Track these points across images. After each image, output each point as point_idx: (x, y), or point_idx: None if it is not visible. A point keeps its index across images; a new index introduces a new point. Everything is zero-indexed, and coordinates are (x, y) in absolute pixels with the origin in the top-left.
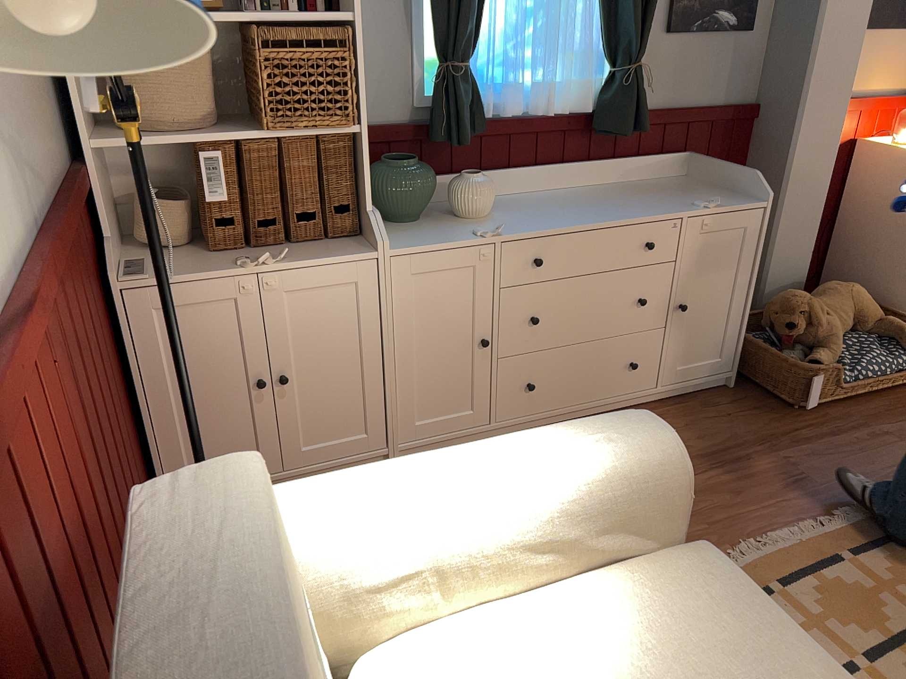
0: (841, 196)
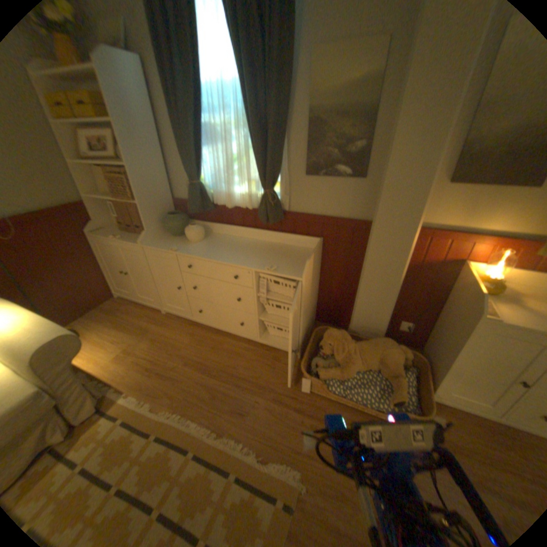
0: (448, 292)
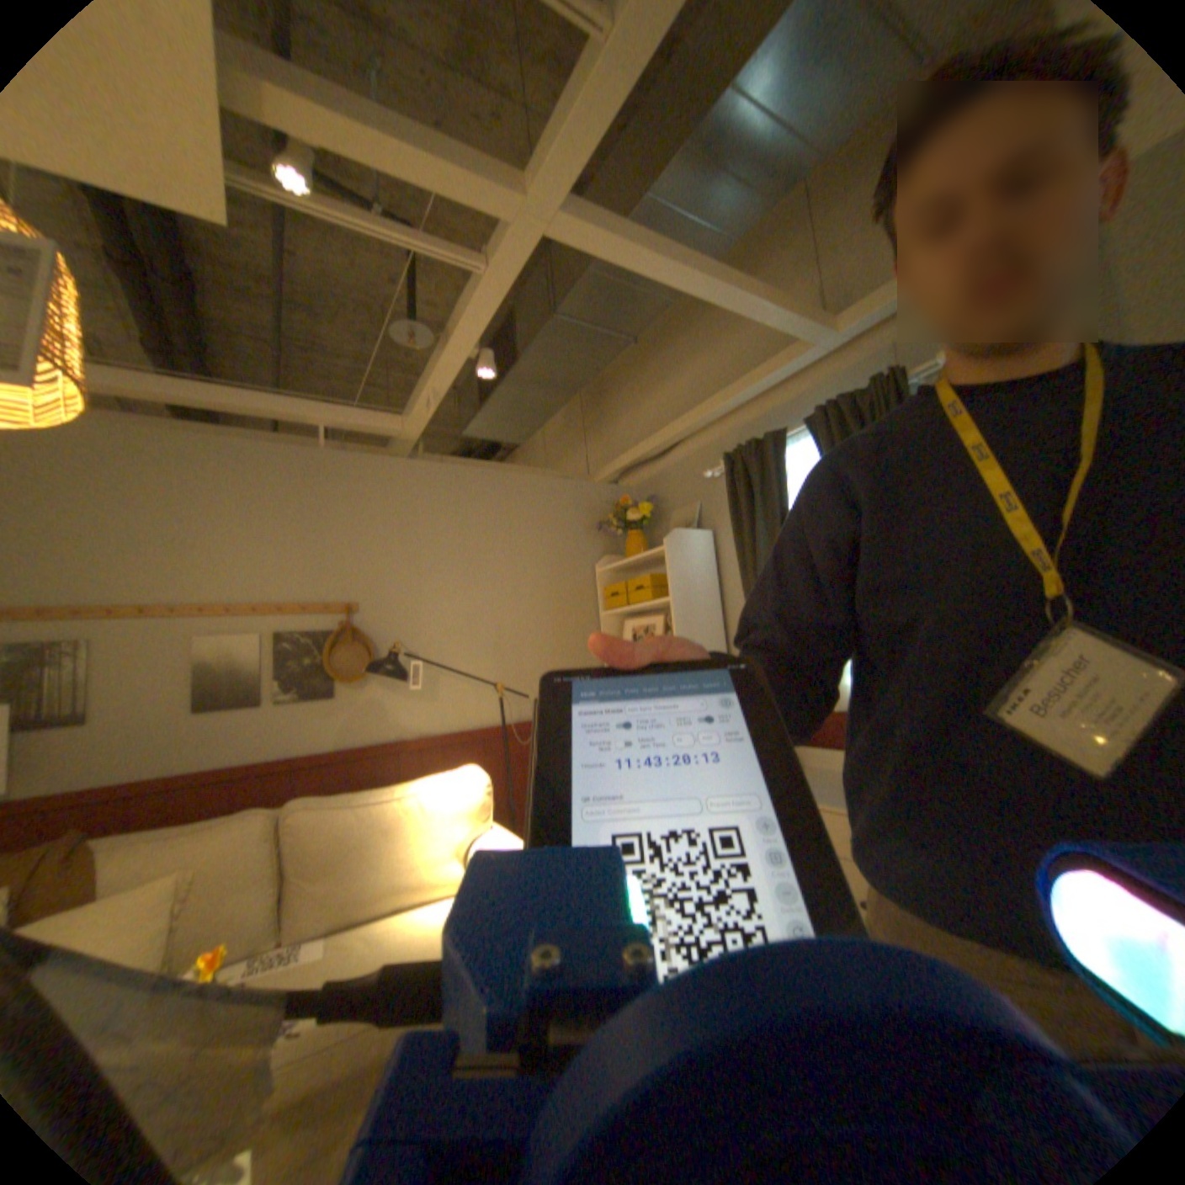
0: None
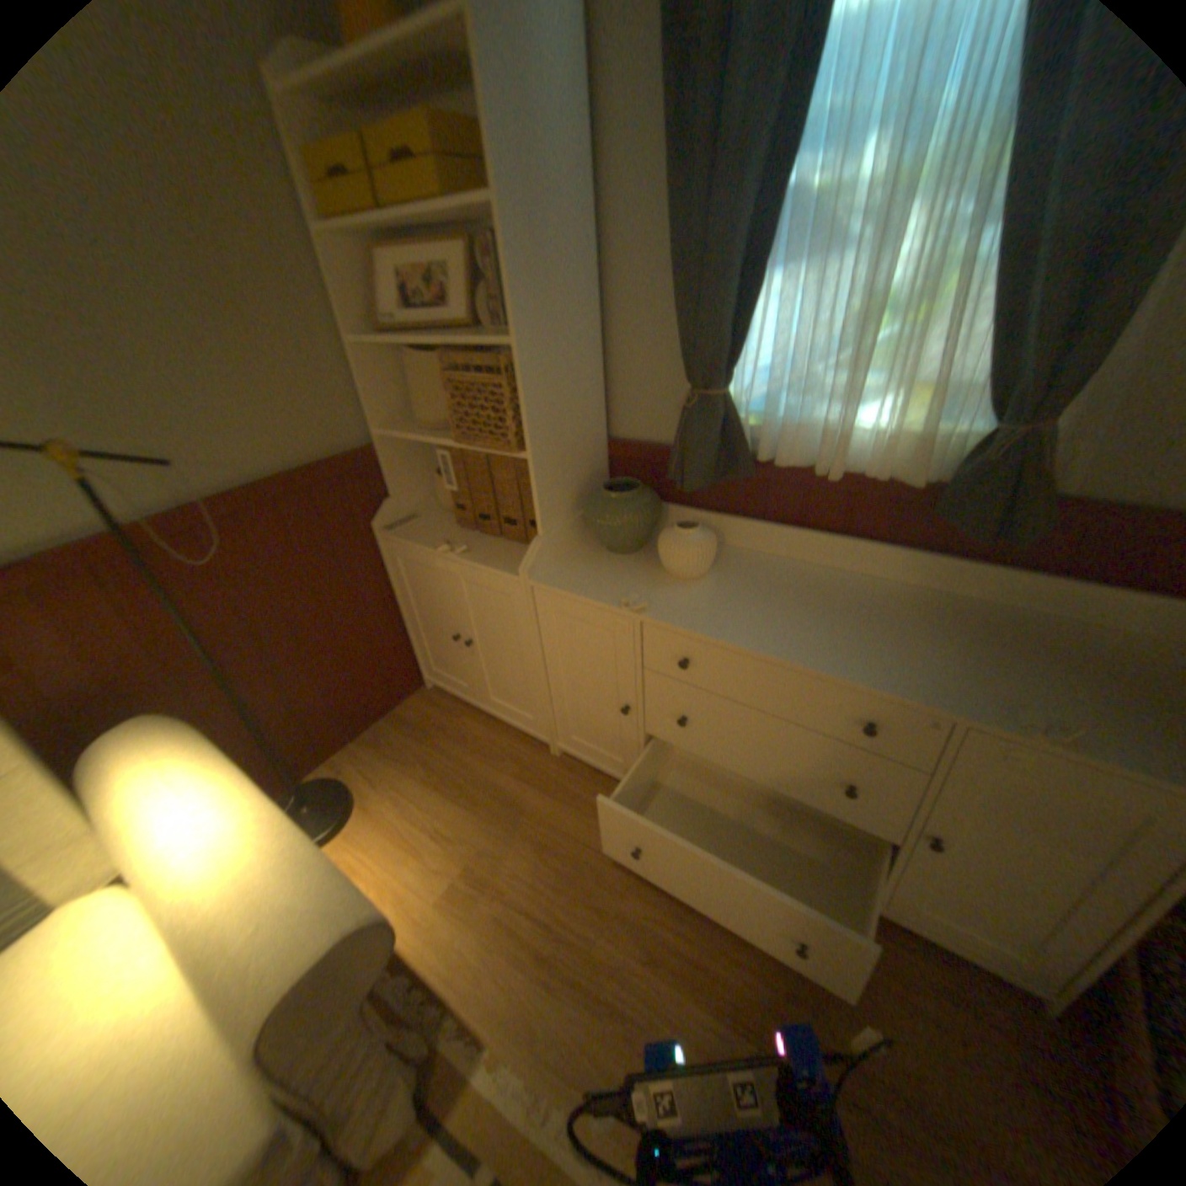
0: None
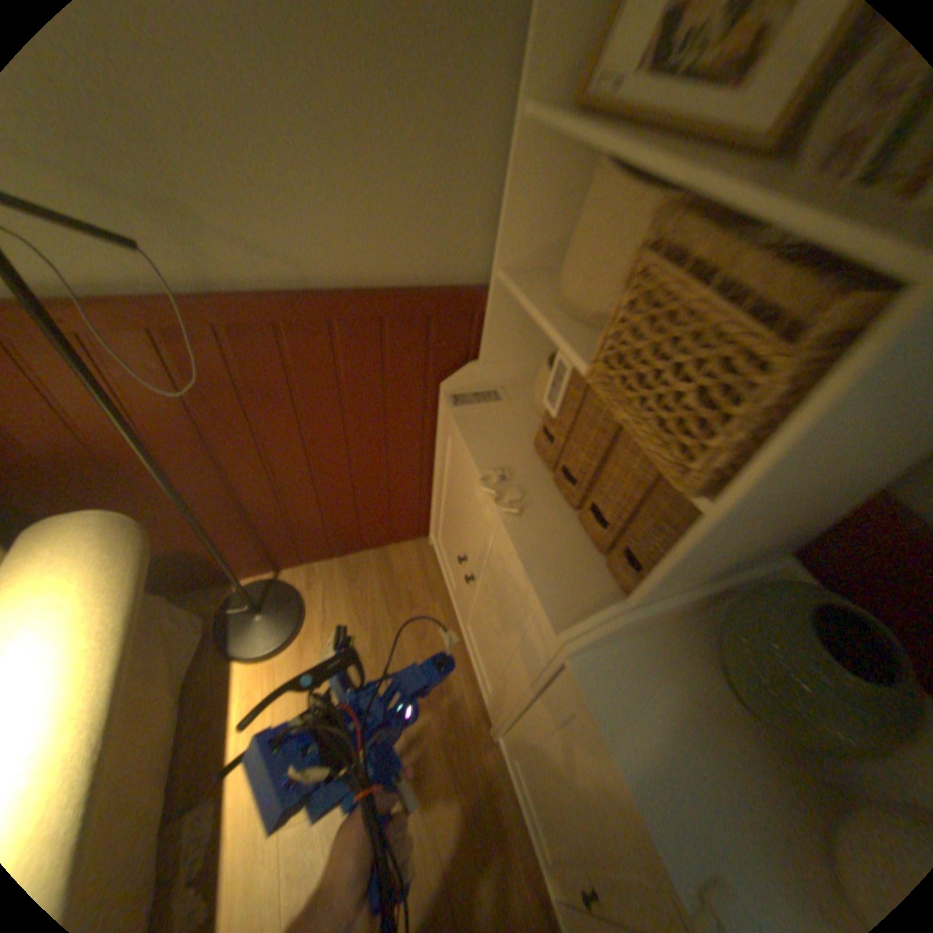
0: None
